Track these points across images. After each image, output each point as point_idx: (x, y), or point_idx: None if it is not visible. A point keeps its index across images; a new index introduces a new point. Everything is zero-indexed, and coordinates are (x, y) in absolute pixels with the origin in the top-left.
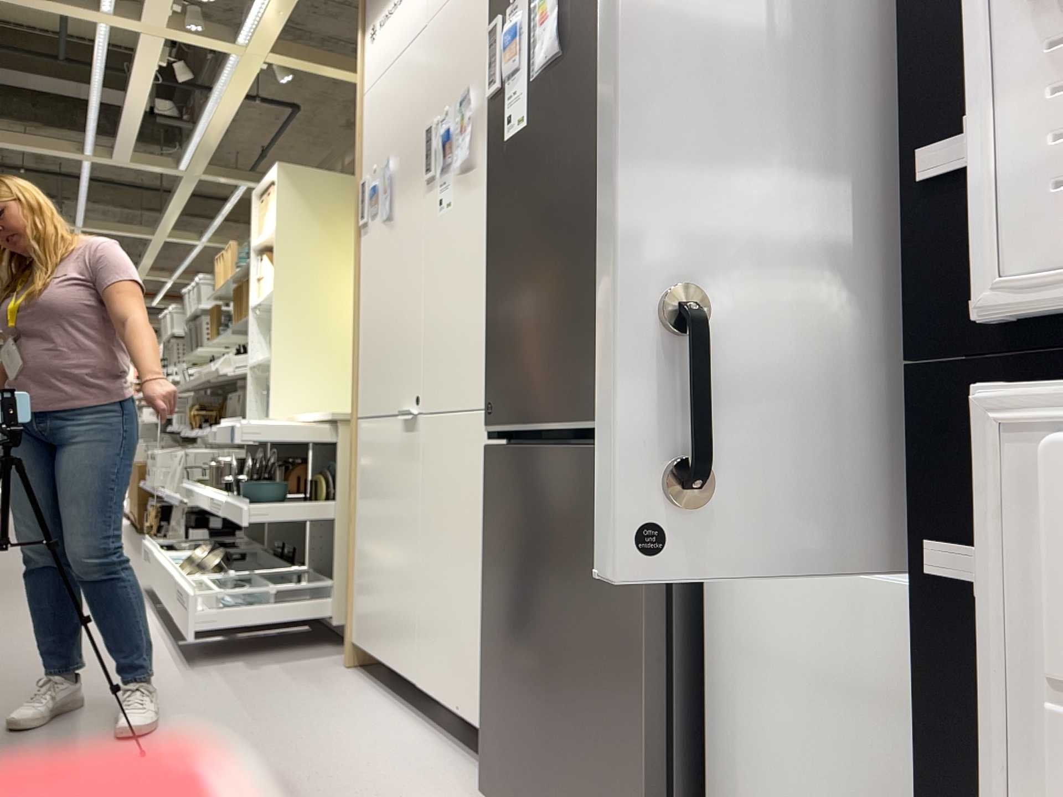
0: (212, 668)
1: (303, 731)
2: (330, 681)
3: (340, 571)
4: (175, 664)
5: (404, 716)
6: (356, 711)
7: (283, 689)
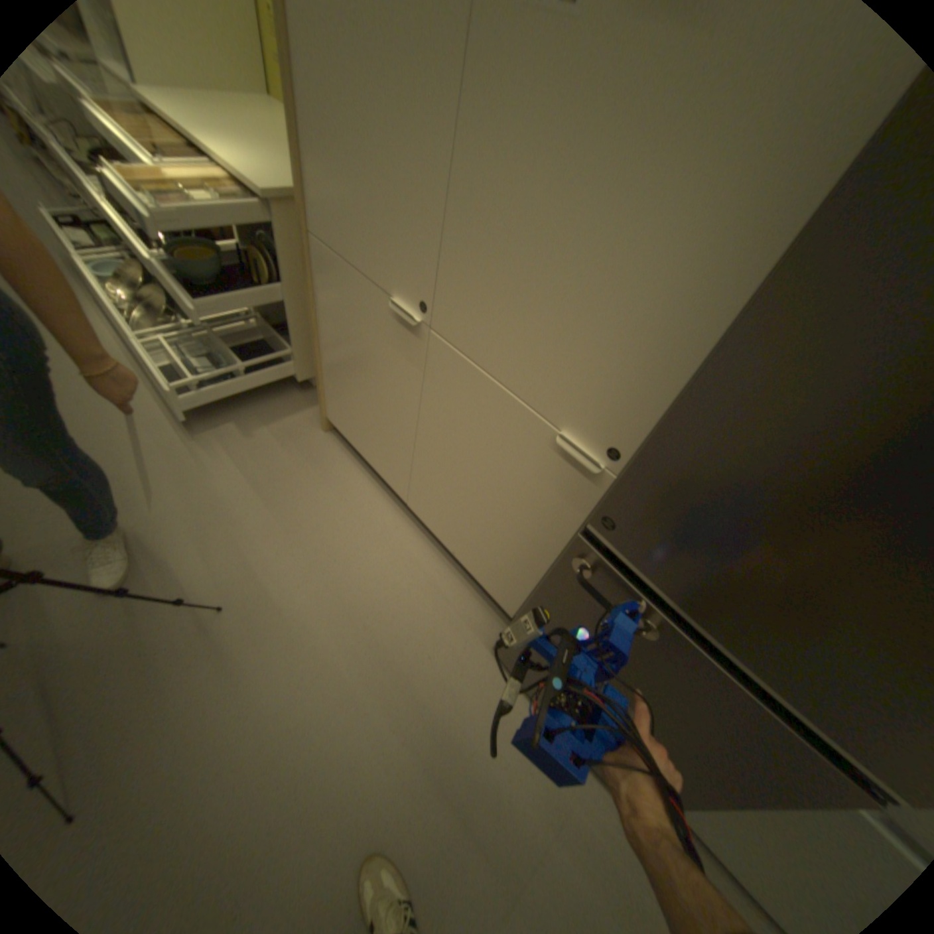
0: (209, 434)
1: (328, 541)
2: (317, 453)
3: (296, 342)
4: (172, 428)
5: (394, 510)
6: (357, 504)
7: (286, 471)
